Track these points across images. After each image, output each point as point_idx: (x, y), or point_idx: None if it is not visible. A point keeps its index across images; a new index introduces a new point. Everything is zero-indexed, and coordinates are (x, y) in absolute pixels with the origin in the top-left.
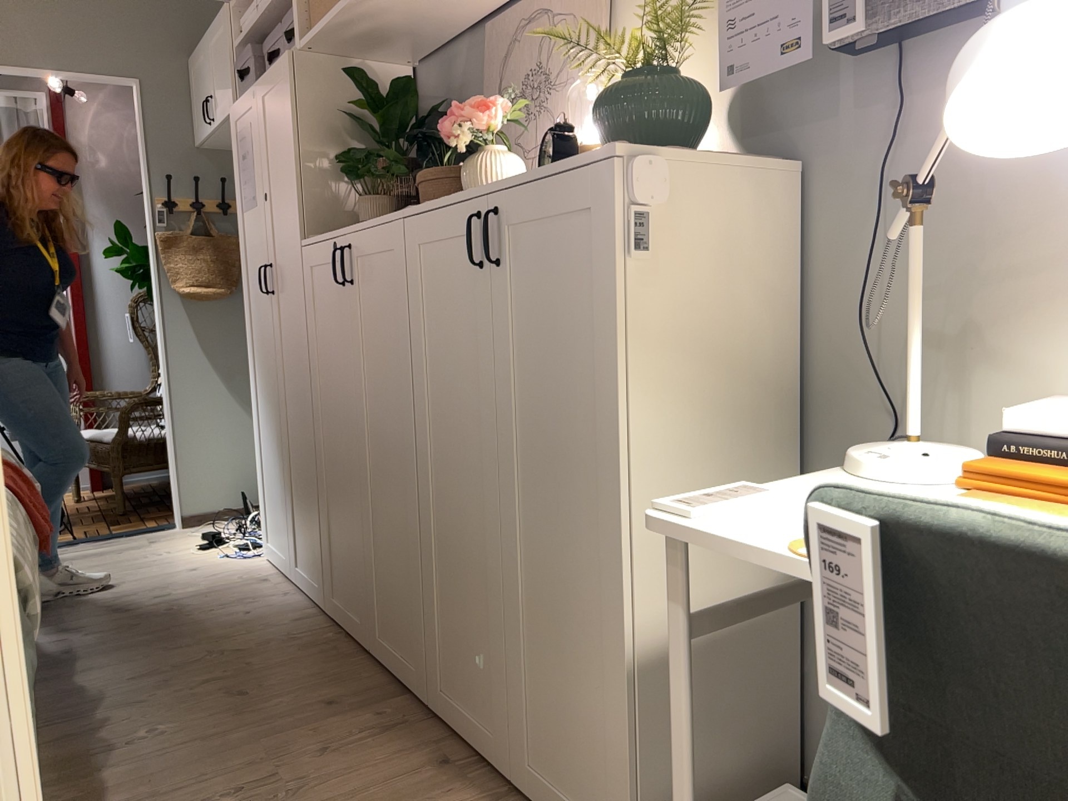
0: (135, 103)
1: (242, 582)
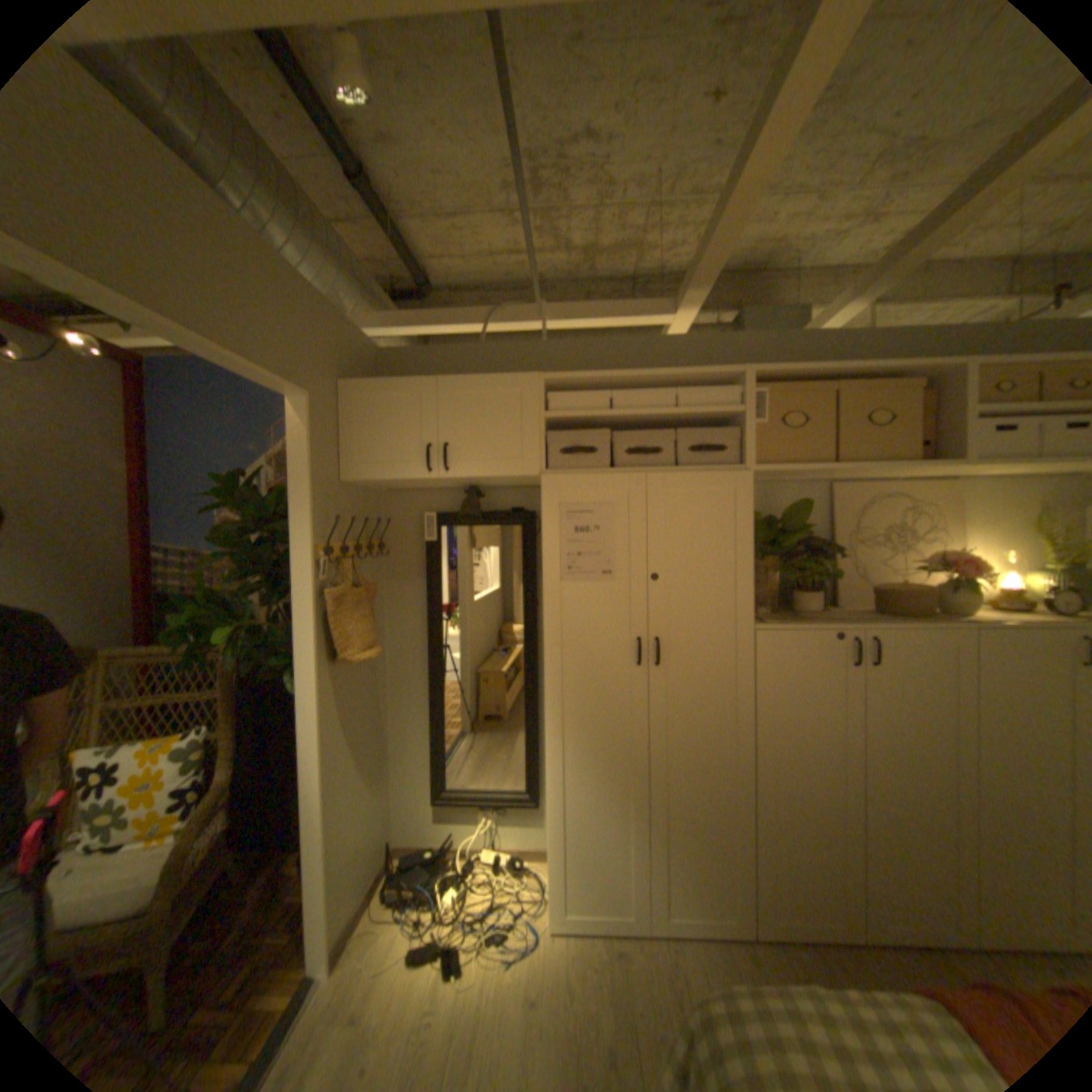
0: (297, 421)
1: (615, 974)
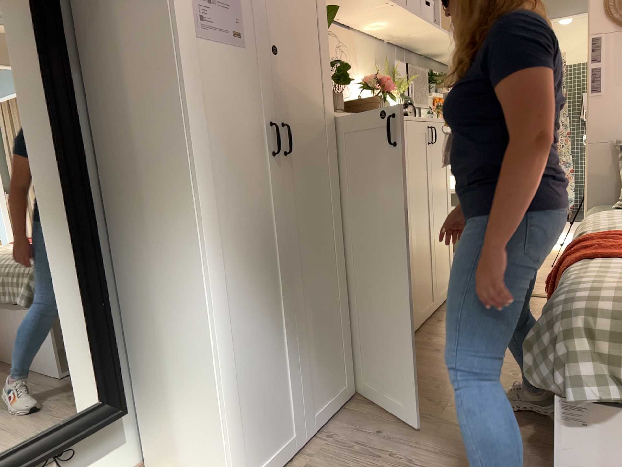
0: None
1: None
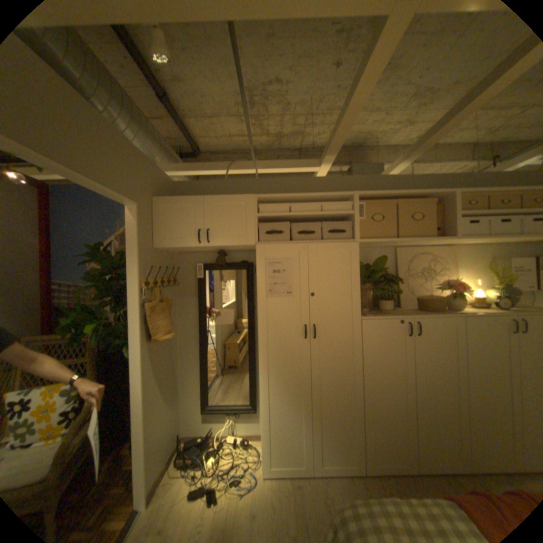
0: (131, 217)
1: (296, 497)
